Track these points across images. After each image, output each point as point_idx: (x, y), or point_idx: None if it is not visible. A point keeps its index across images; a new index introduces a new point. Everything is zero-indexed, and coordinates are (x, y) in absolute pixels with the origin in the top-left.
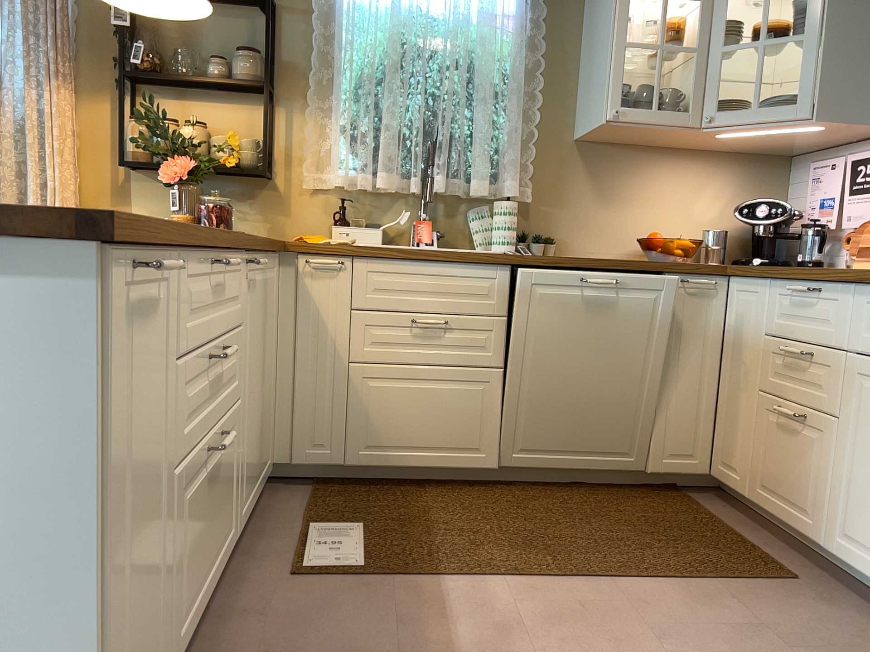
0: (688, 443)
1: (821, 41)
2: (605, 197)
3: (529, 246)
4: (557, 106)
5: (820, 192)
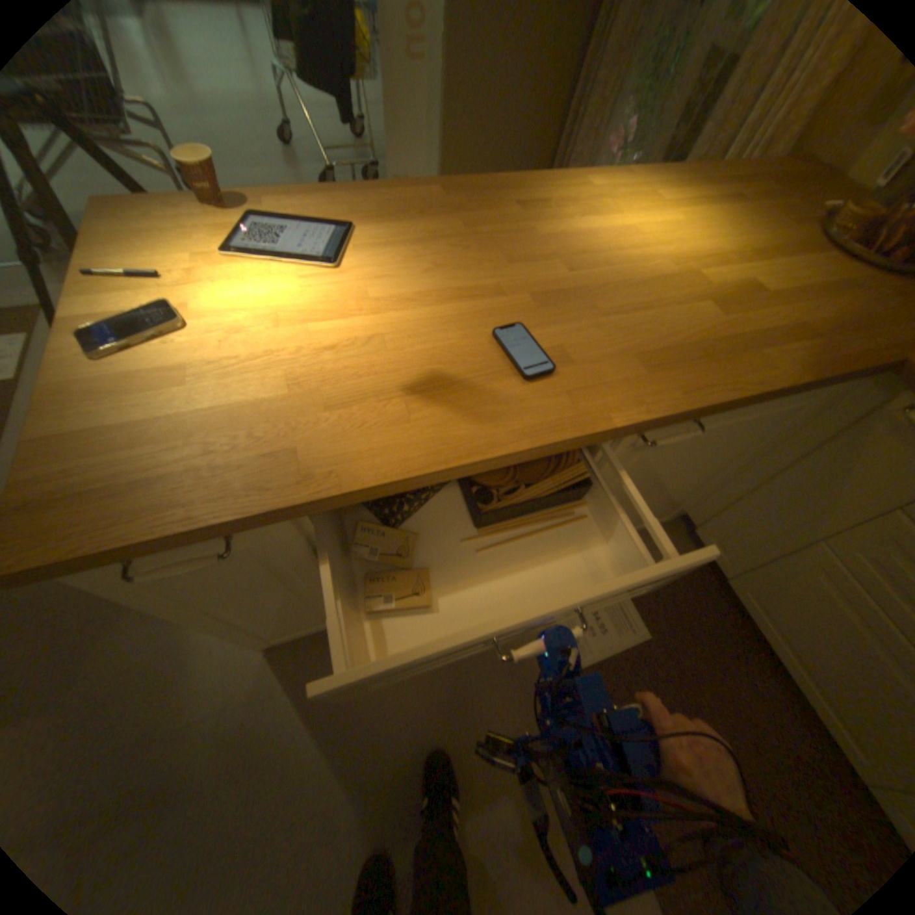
0: None
1: None
2: None
3: None
4: None
5: None
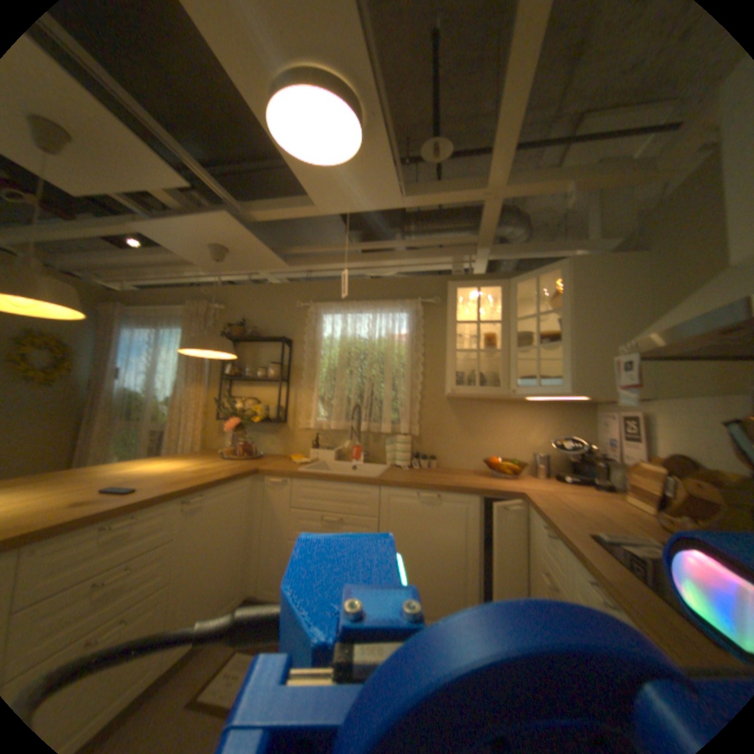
0: None
1: (574, 345)
2: (467, 432)
3: (420, 462)
4: (435, 381)
5: (609, 434)
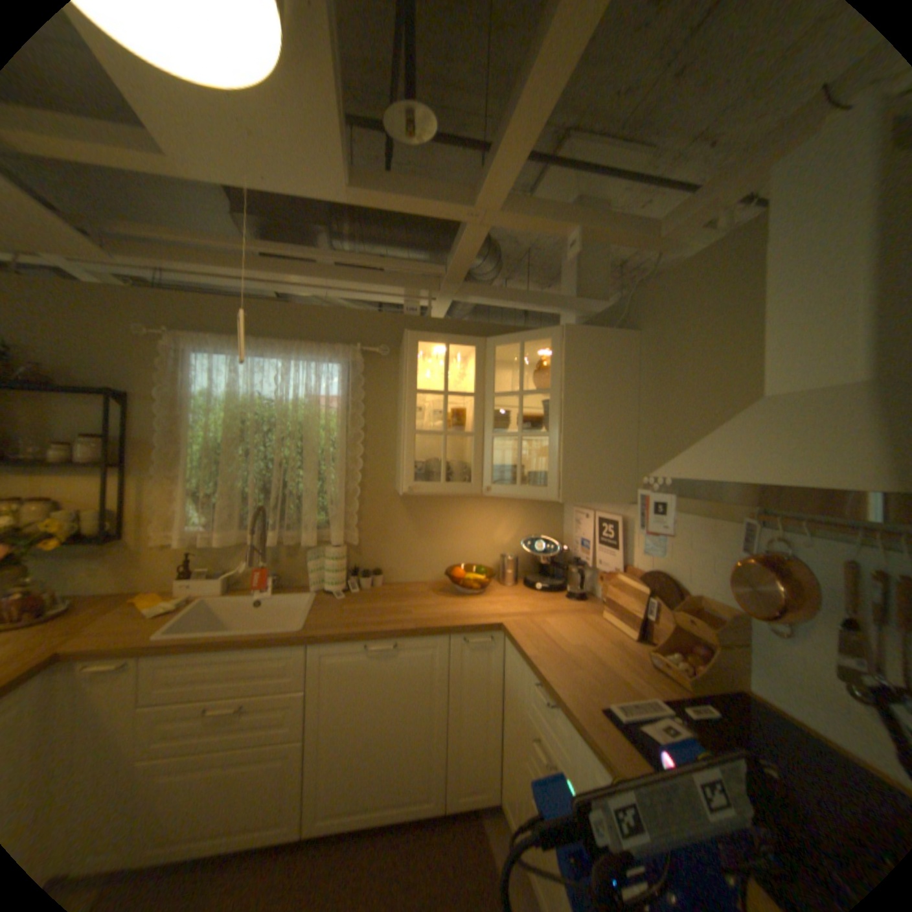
0: (479, 782)
1: (562, 438)
2: (422, 533)
3: (359, 580)
4: (380, 465)
5: (581, 532)
